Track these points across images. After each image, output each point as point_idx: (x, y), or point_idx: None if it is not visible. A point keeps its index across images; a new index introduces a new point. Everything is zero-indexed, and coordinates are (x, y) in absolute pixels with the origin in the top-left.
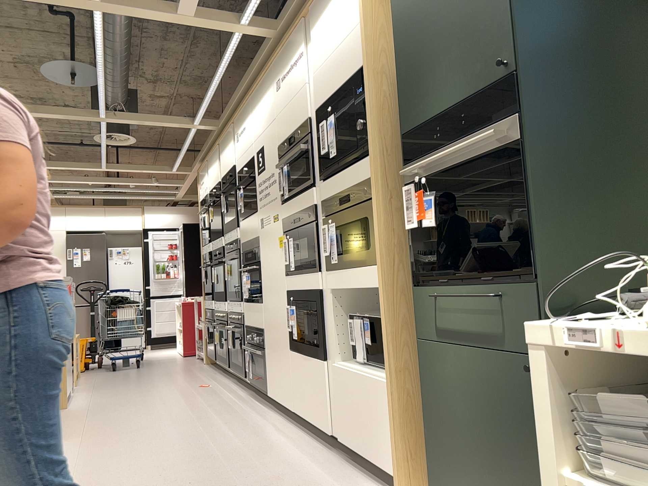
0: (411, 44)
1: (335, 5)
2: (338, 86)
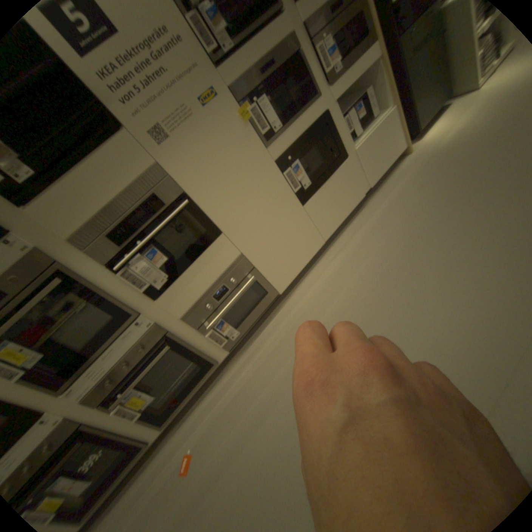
0: None
1: None
2: None
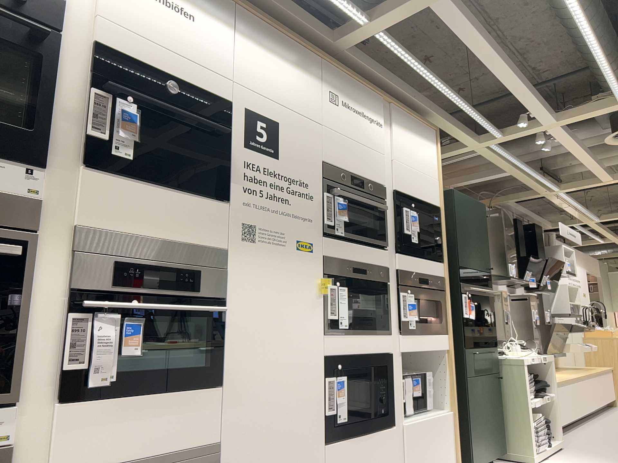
0: (460, 226)
1: (418, 143)
2: (418, 196)
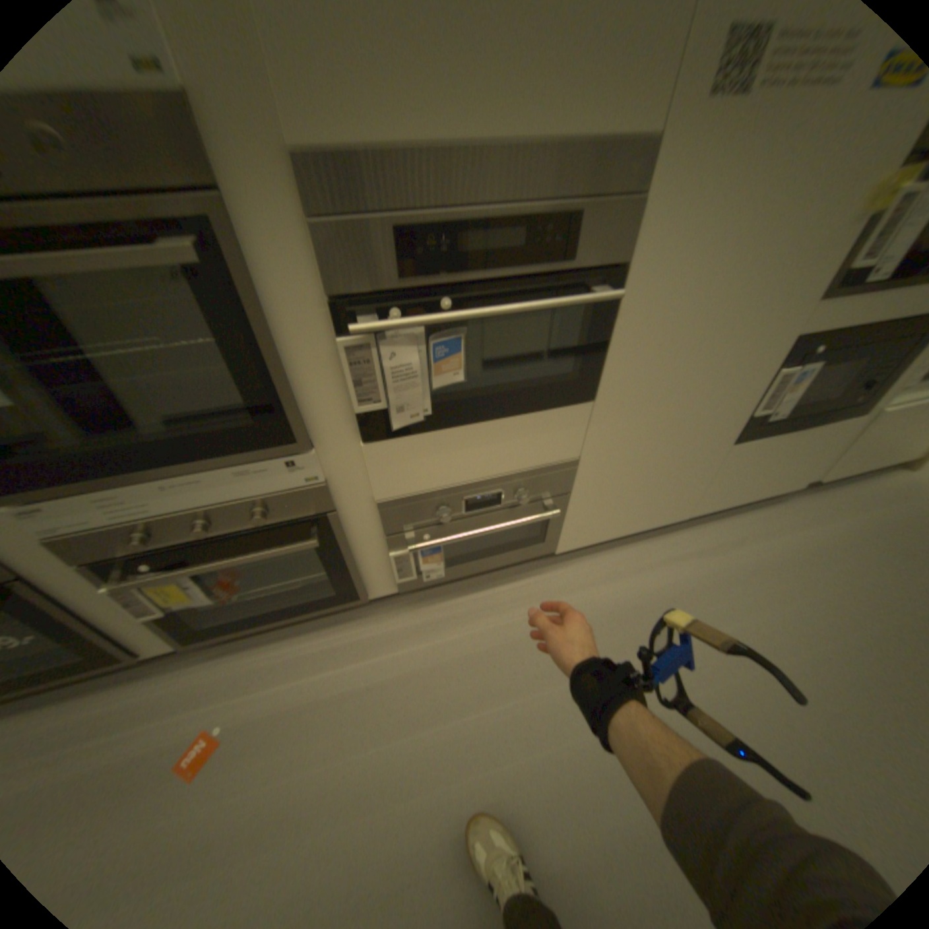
0: None
1: None
2: None
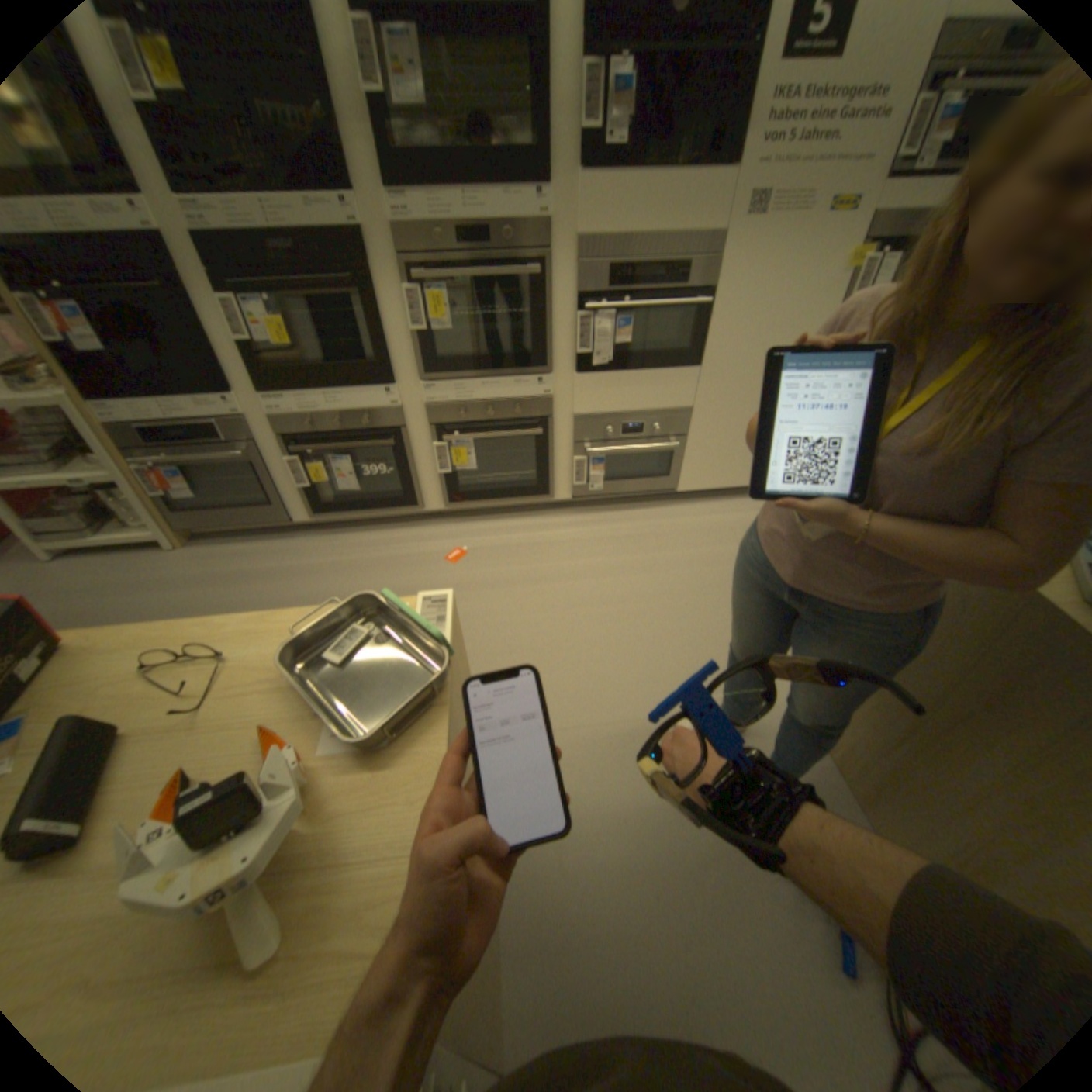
0: None
1: None
2: None
